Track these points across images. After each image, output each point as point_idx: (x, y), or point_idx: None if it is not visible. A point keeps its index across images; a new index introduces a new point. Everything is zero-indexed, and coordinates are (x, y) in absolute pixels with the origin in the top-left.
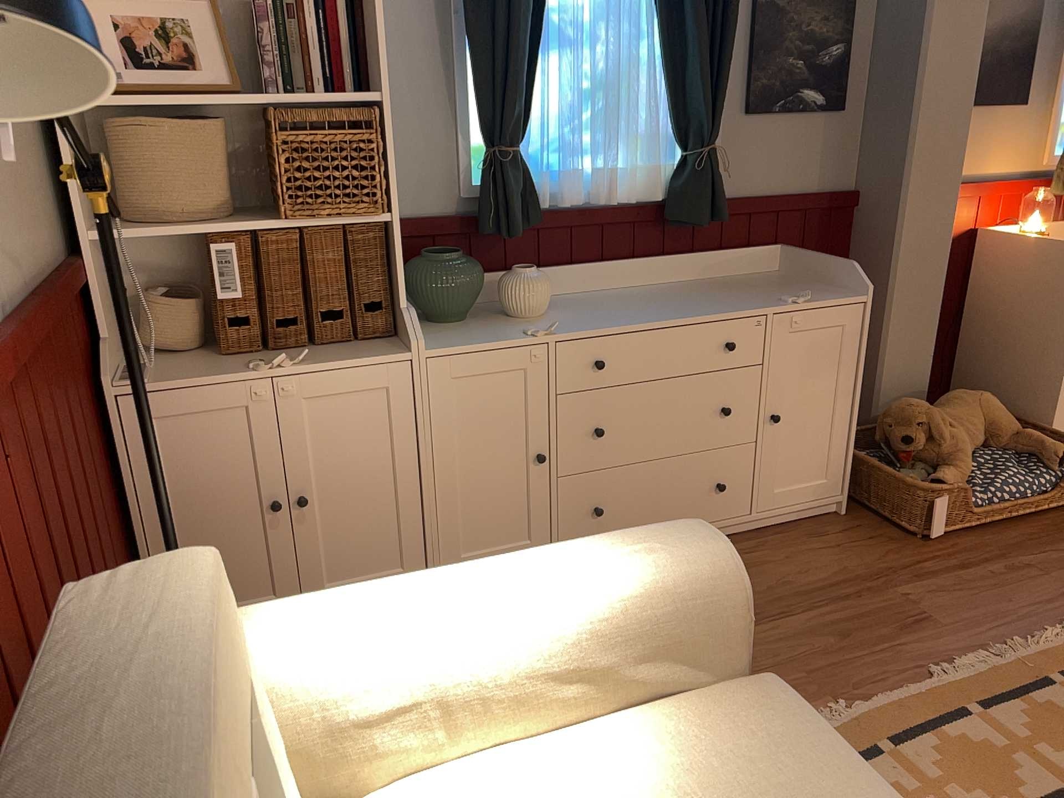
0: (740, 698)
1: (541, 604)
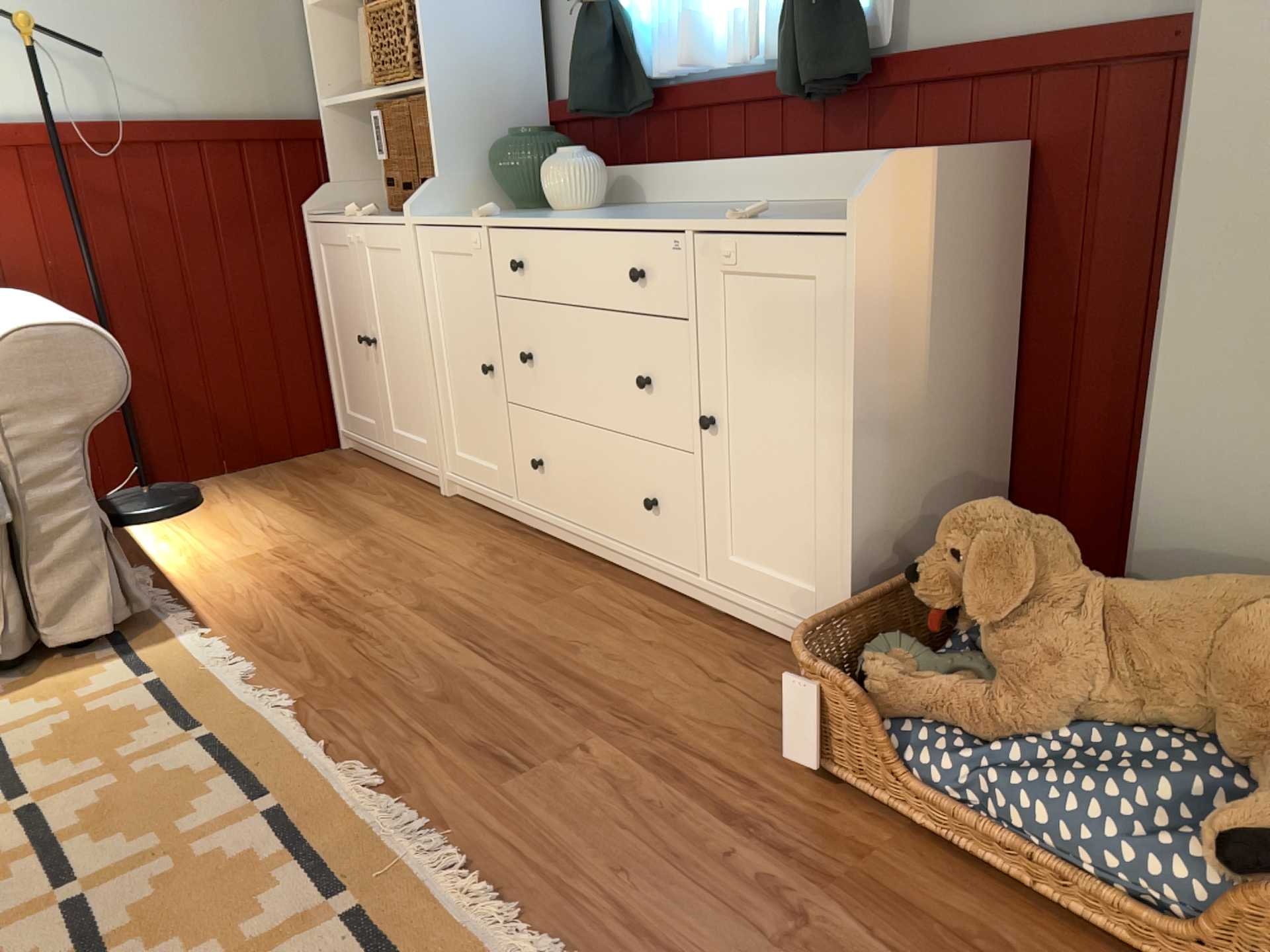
0: None
1: None
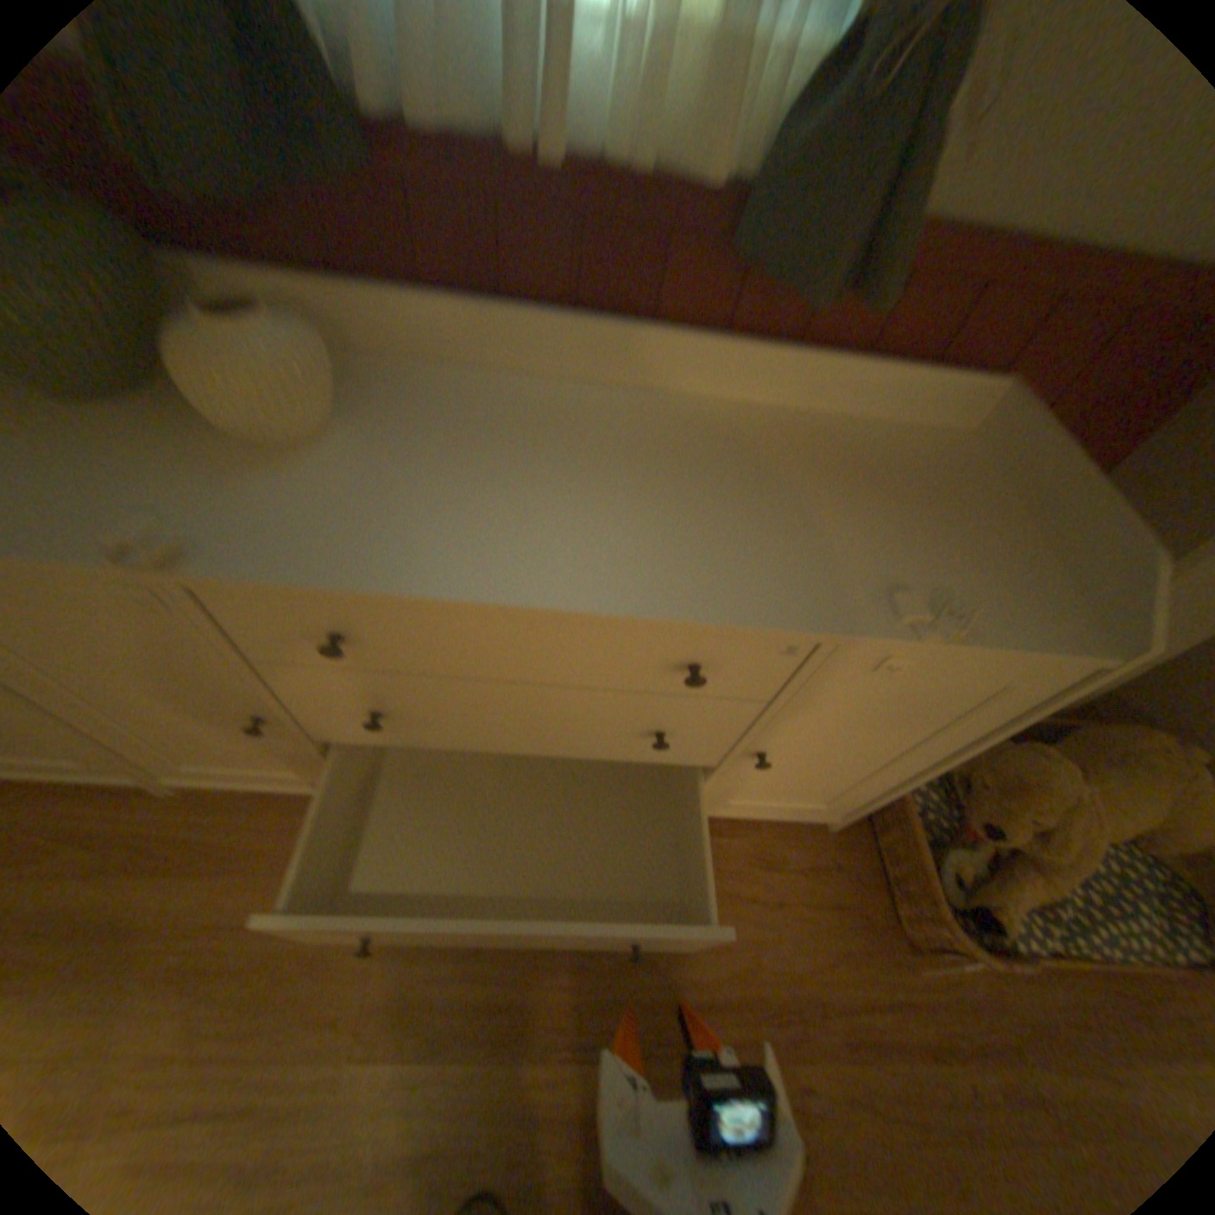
0: None
1: None
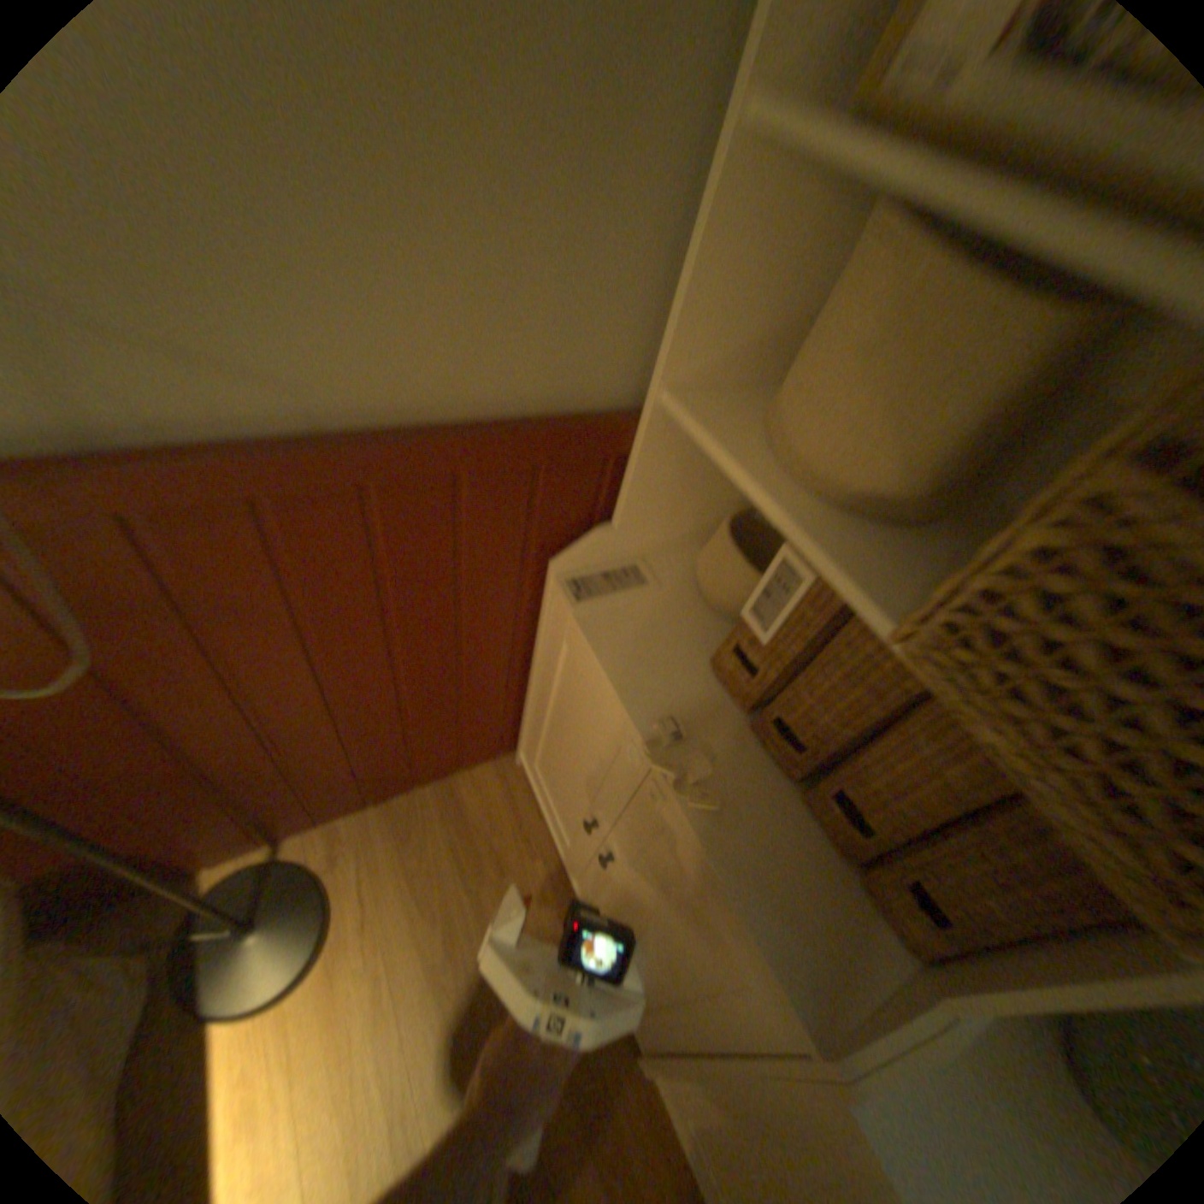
0: None
1: None
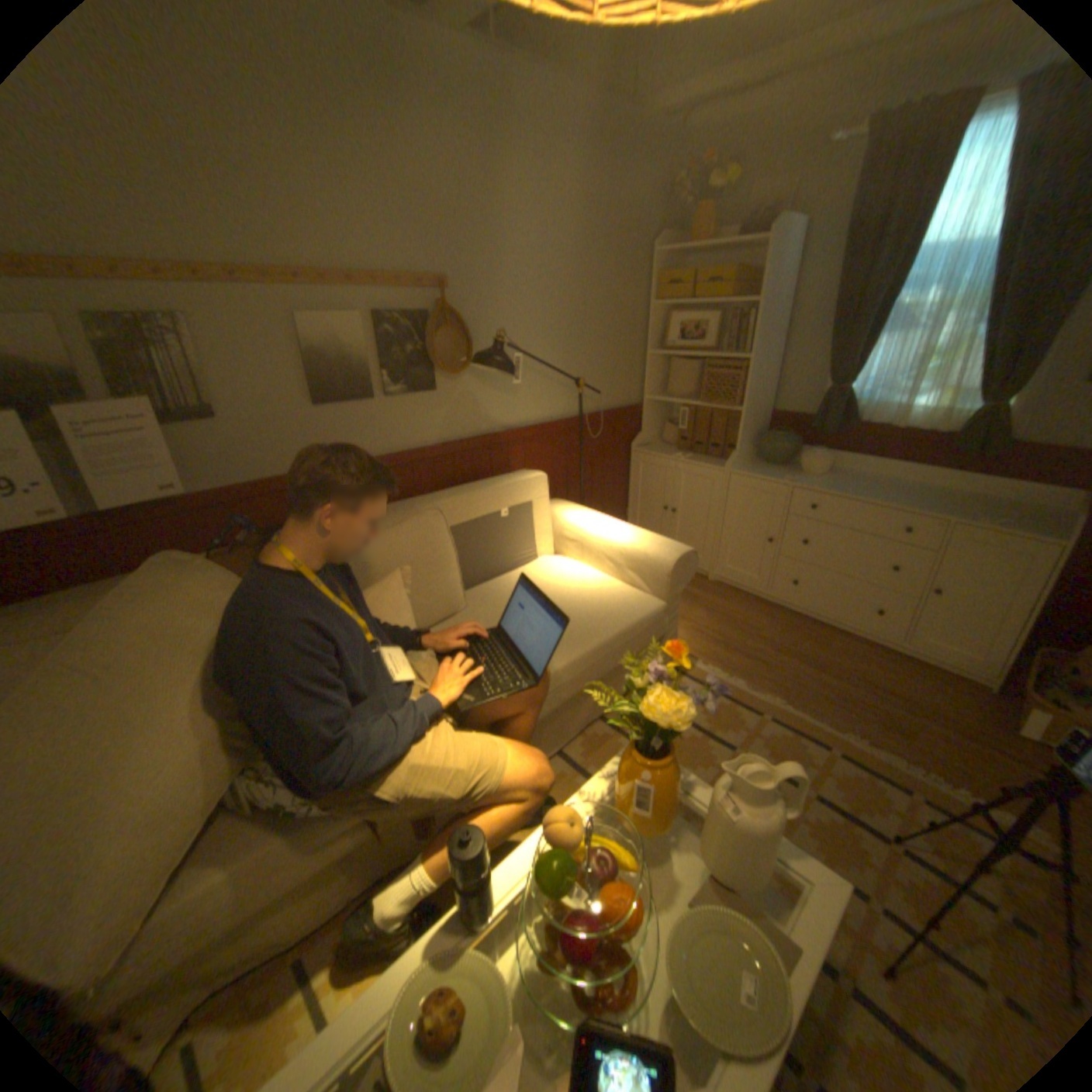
0: (647, 598)
1: (617, 537)
